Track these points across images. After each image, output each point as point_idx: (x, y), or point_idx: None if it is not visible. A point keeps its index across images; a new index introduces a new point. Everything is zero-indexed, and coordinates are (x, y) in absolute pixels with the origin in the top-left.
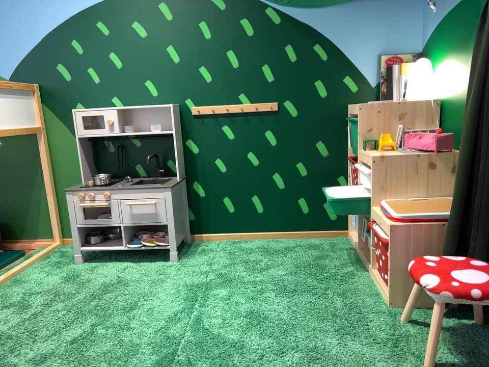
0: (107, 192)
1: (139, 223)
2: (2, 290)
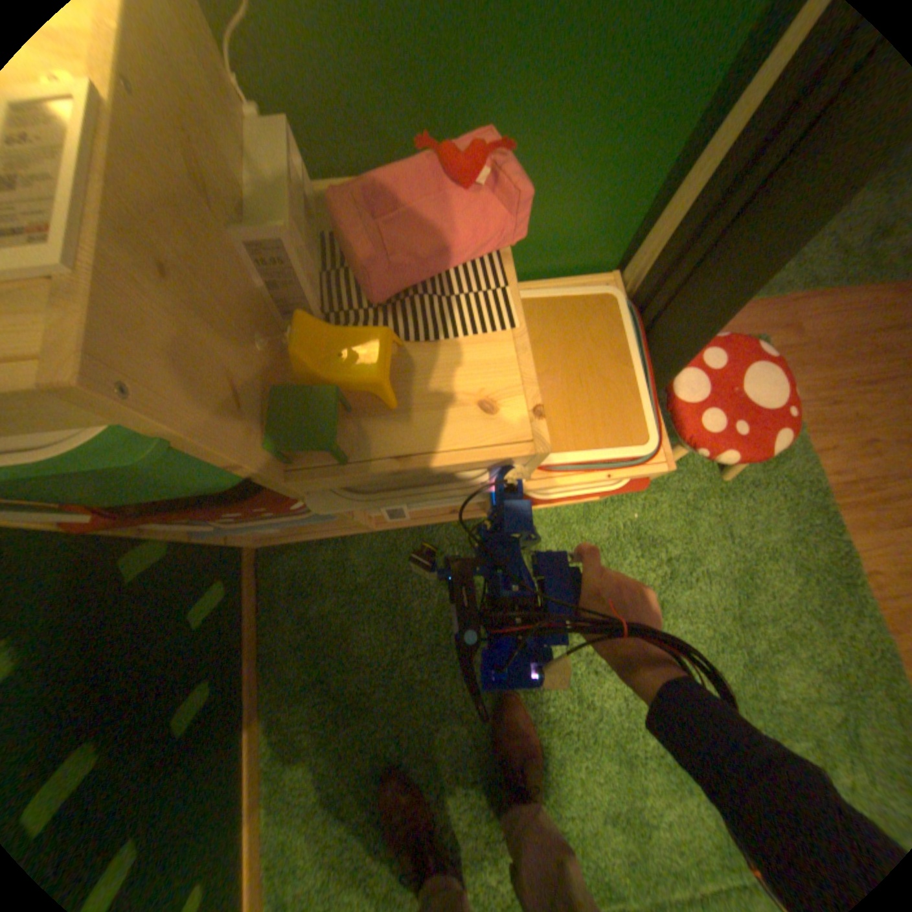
0: None
1: None
2: None
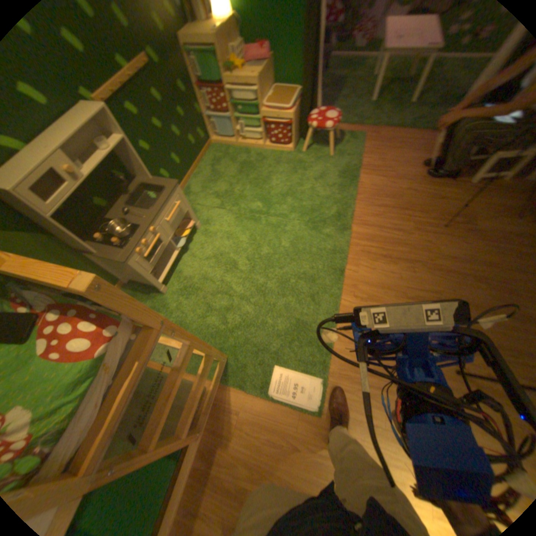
0: (150, 227)
1: (176, 225)
2: None
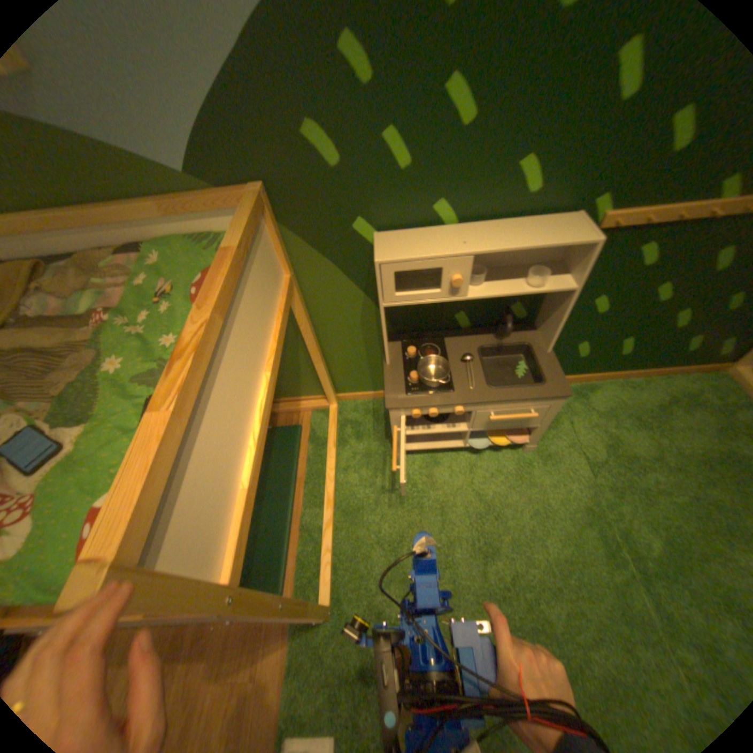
0: (459, 406)
1: (497, 427)
2: (343, 533)
